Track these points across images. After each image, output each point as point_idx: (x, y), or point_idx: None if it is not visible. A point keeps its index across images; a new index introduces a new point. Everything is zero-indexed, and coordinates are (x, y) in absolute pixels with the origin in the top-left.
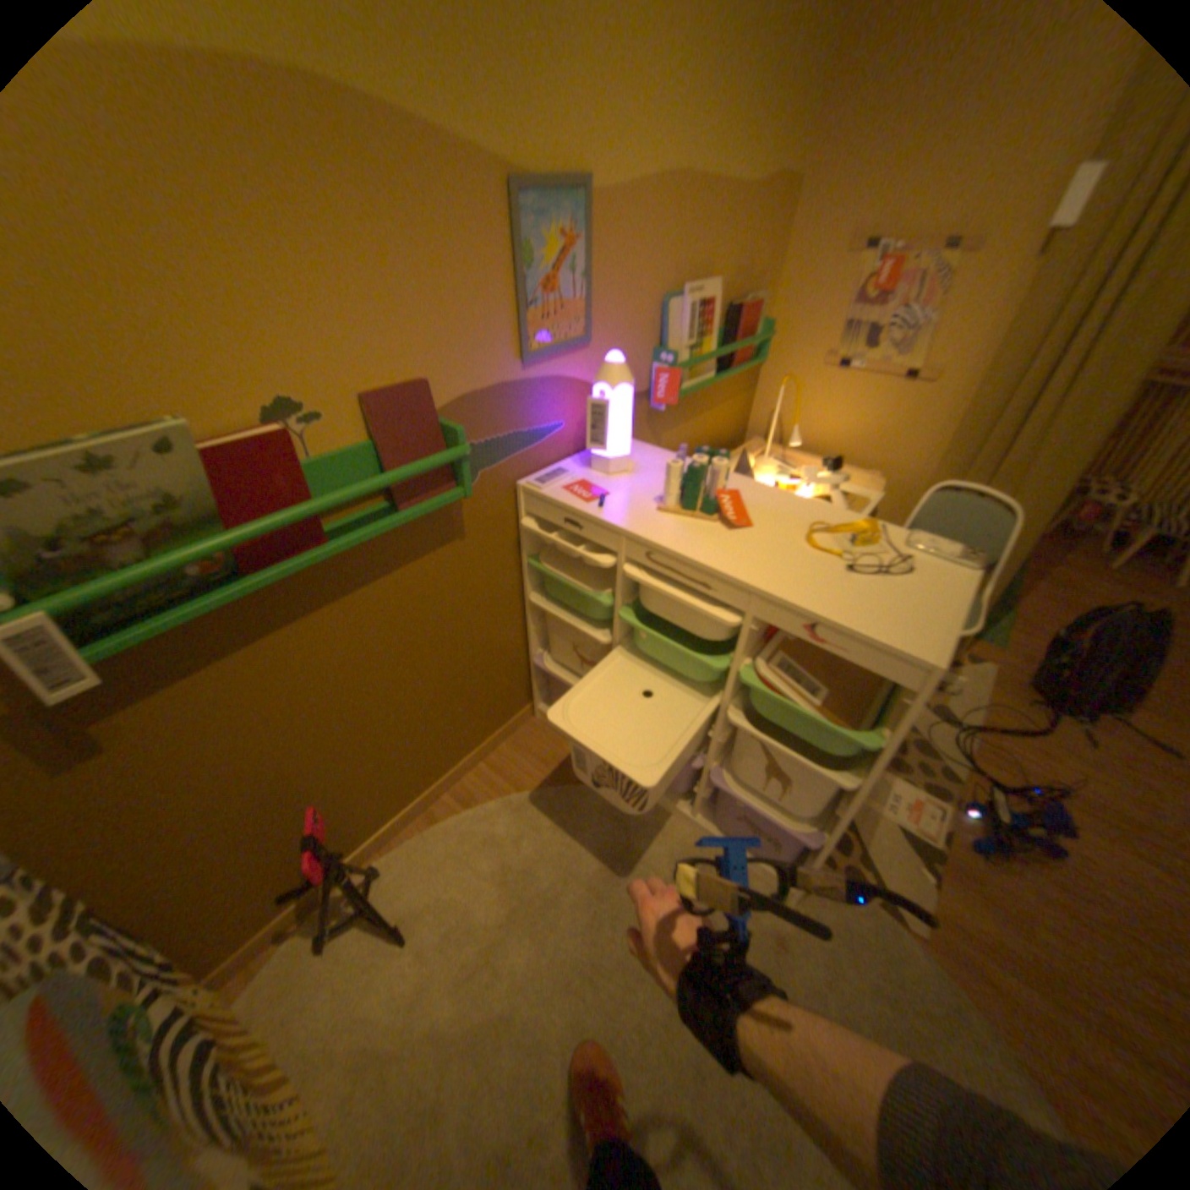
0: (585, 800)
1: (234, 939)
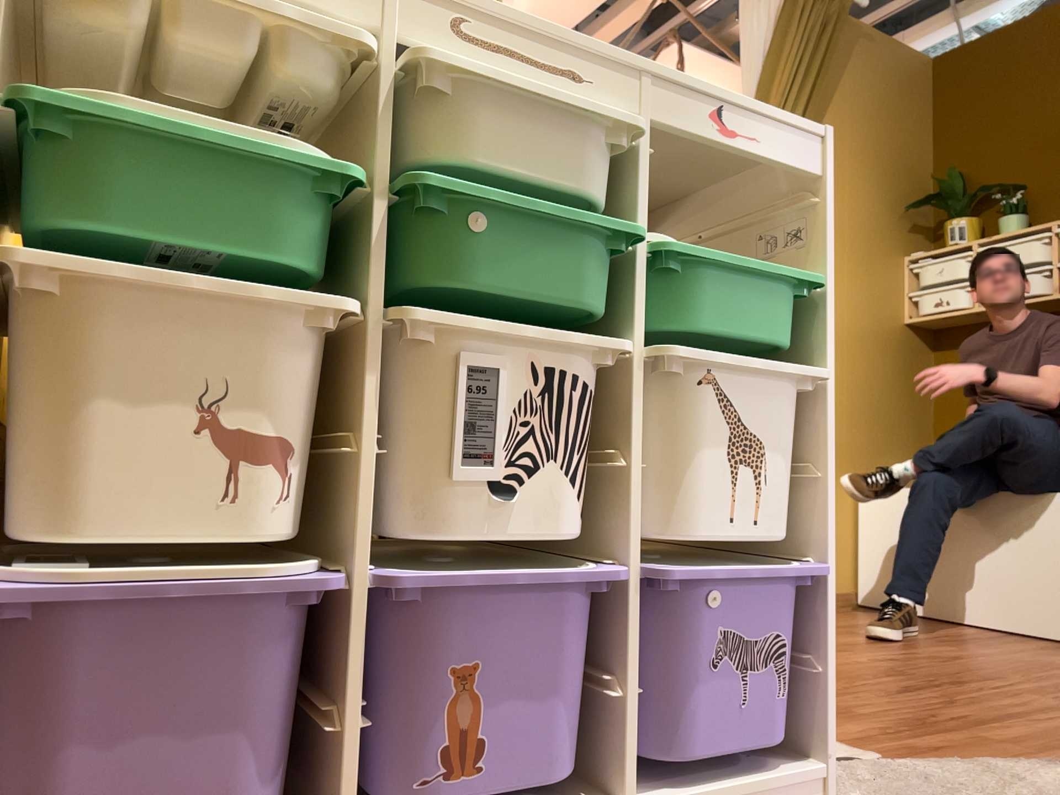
0: None
1: None
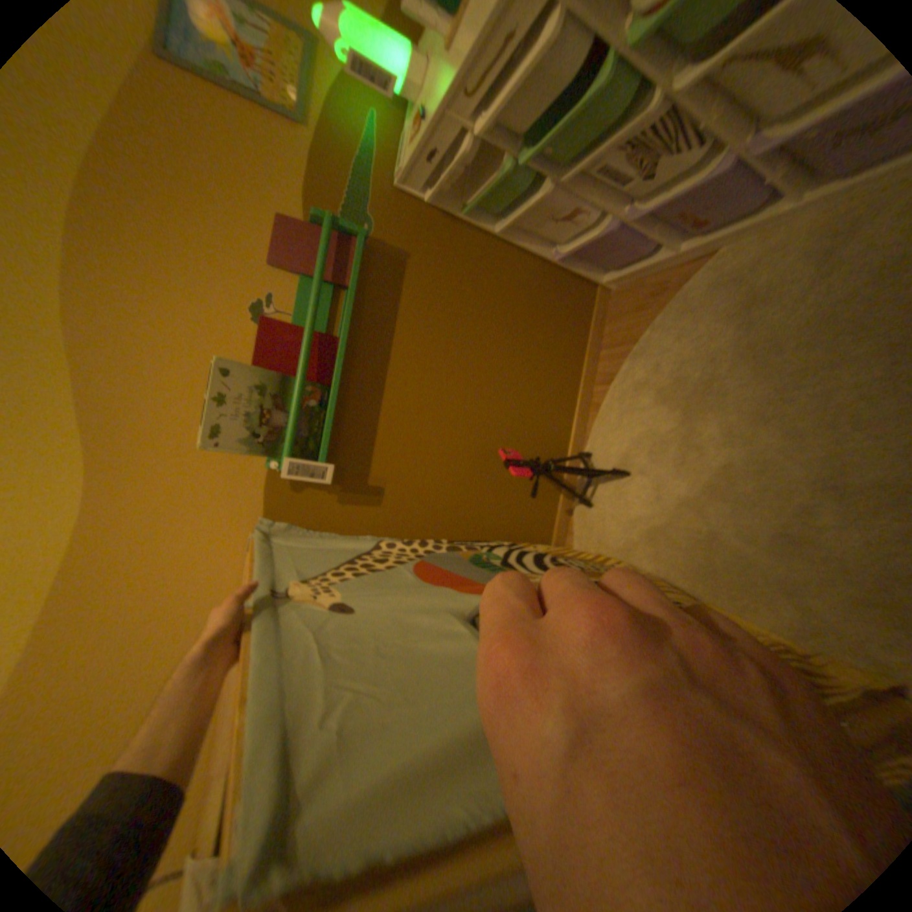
0: (690, 297)
1: (547, 525)
